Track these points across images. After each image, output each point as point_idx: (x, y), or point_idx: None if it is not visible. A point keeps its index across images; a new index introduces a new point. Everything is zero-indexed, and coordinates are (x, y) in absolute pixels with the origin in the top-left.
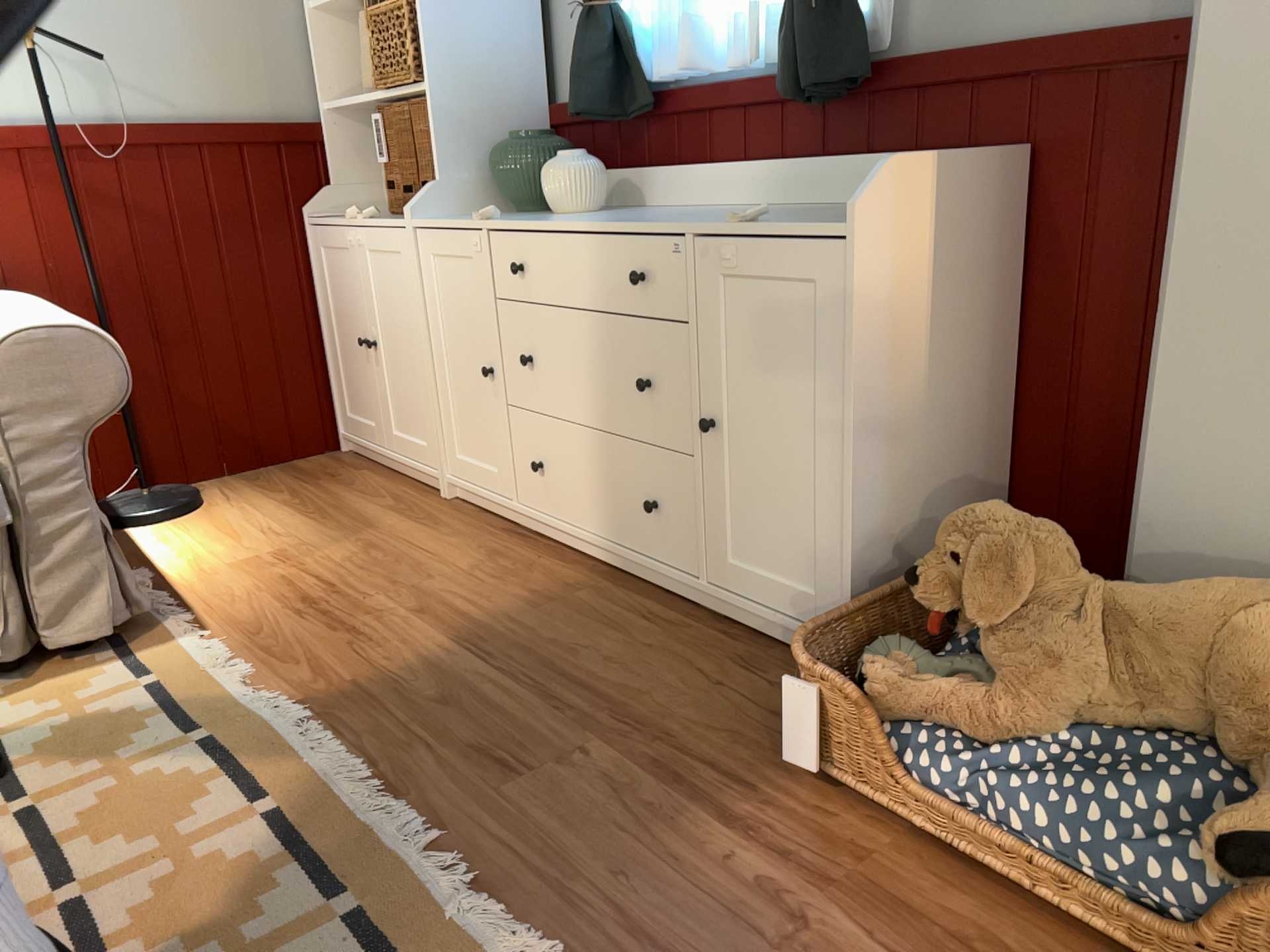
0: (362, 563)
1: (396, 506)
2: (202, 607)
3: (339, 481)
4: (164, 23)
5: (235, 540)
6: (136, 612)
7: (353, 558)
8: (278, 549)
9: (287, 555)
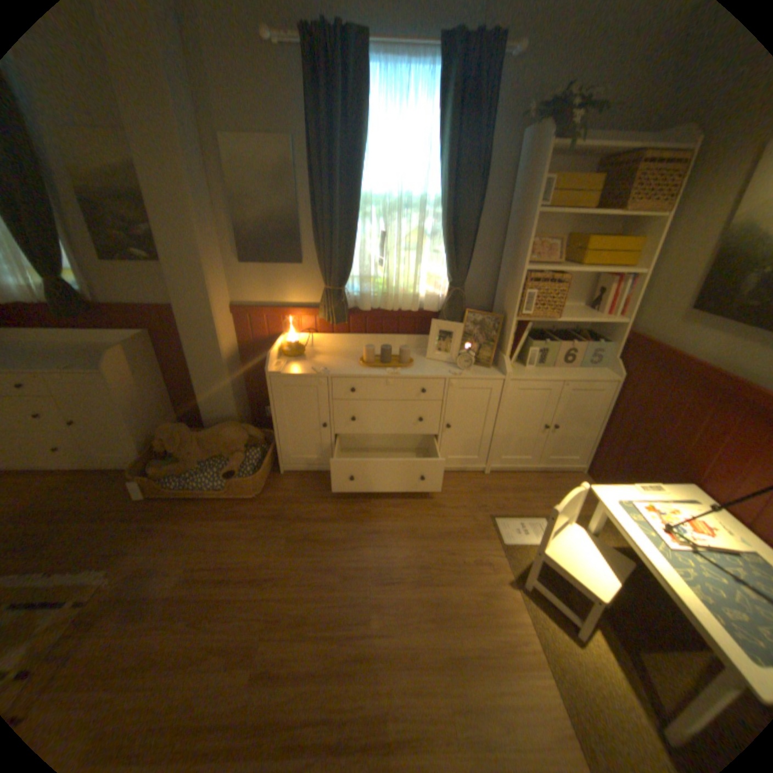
0: None
1: None
2: None
3: None
4: None
5: None
6: None
7: None
8: None
9: None
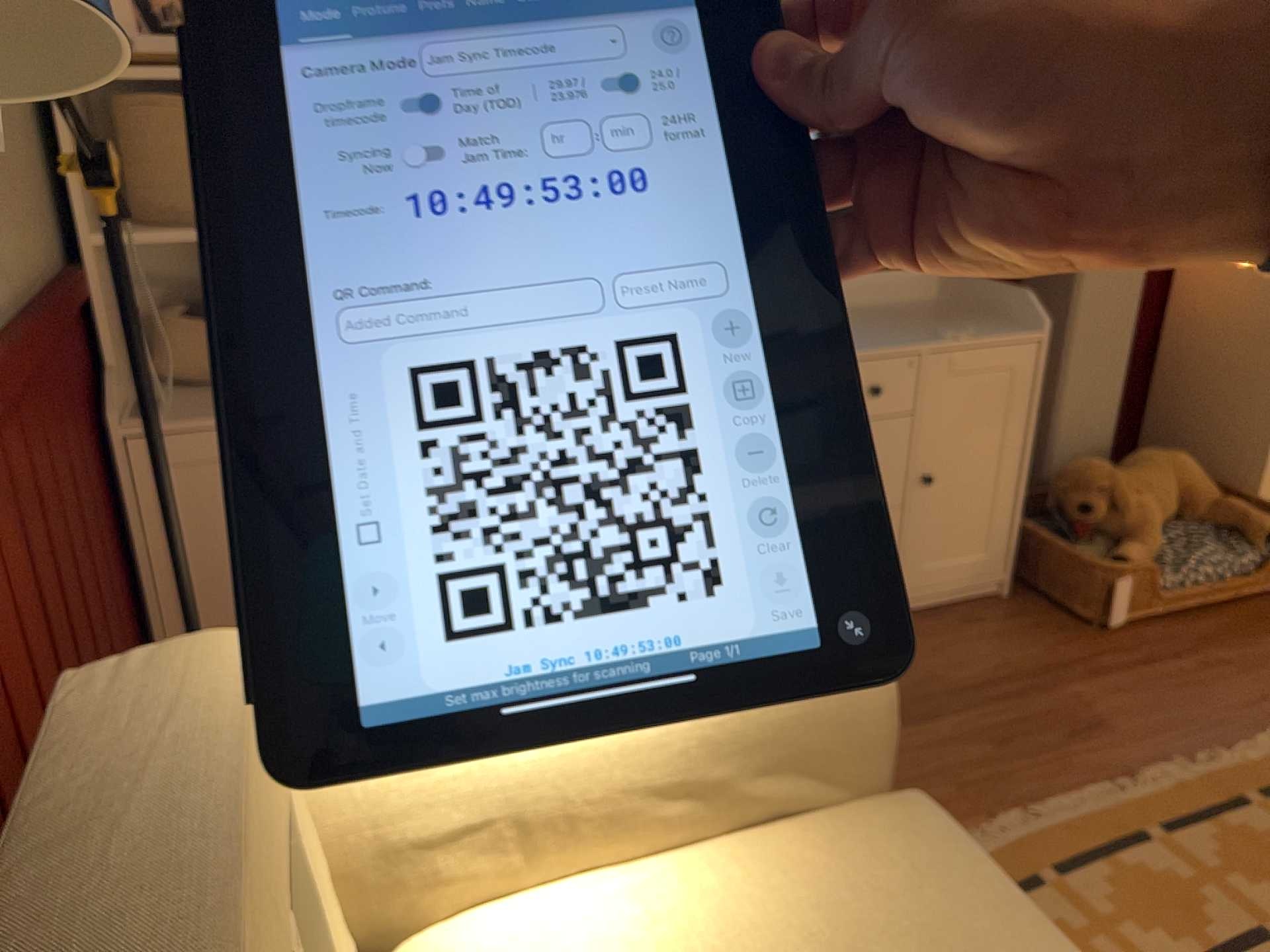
0: None
1: None
2: None
3: None
4: None
5: None
6: None
7: None
8: None
9: None
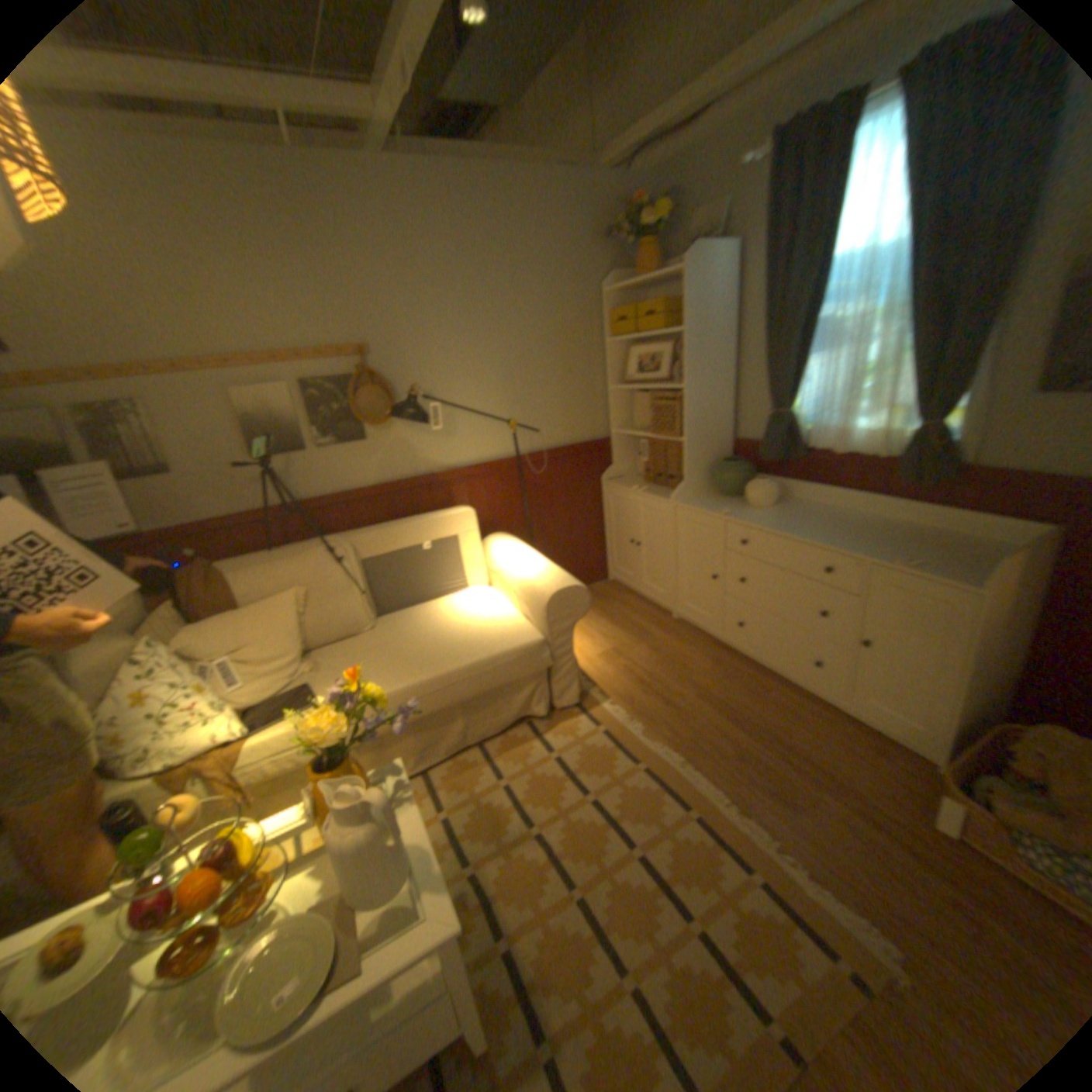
0: (656, 662)
1: (652, 623)
2: (597, 684)
3: (616, 602)
4: (550, 404)
5: (589, 640)
6: (580, 690)
7: (649, 657)
8: (612, 648)
9: (617, 652)
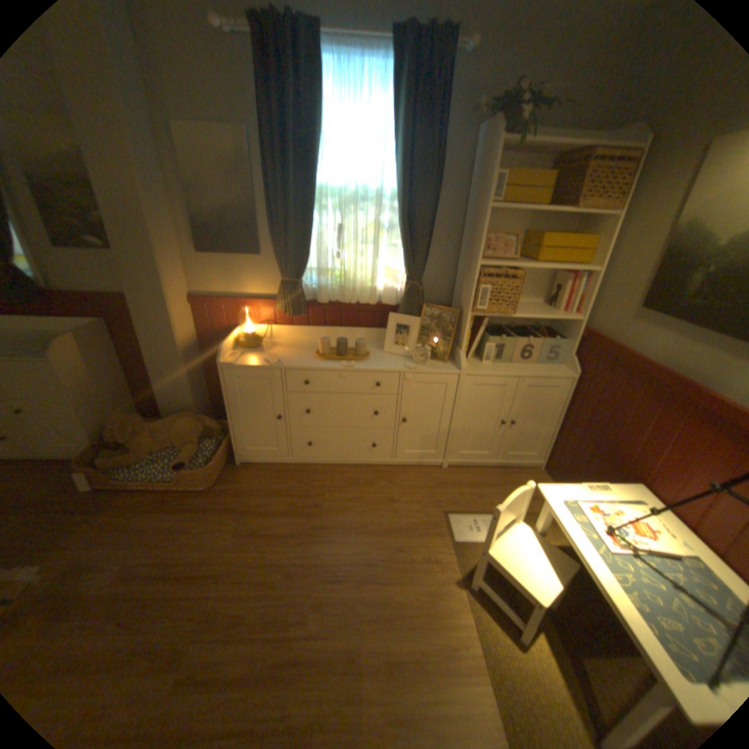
0: None
1: None
2: None
3: None
4: None
5: None
6: None
7: None
8: None
9: None
